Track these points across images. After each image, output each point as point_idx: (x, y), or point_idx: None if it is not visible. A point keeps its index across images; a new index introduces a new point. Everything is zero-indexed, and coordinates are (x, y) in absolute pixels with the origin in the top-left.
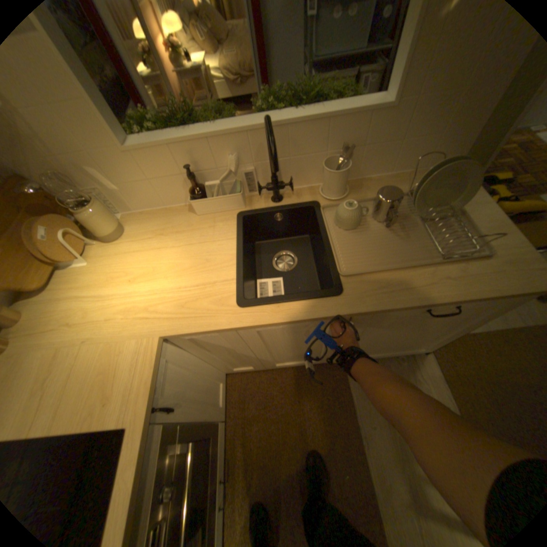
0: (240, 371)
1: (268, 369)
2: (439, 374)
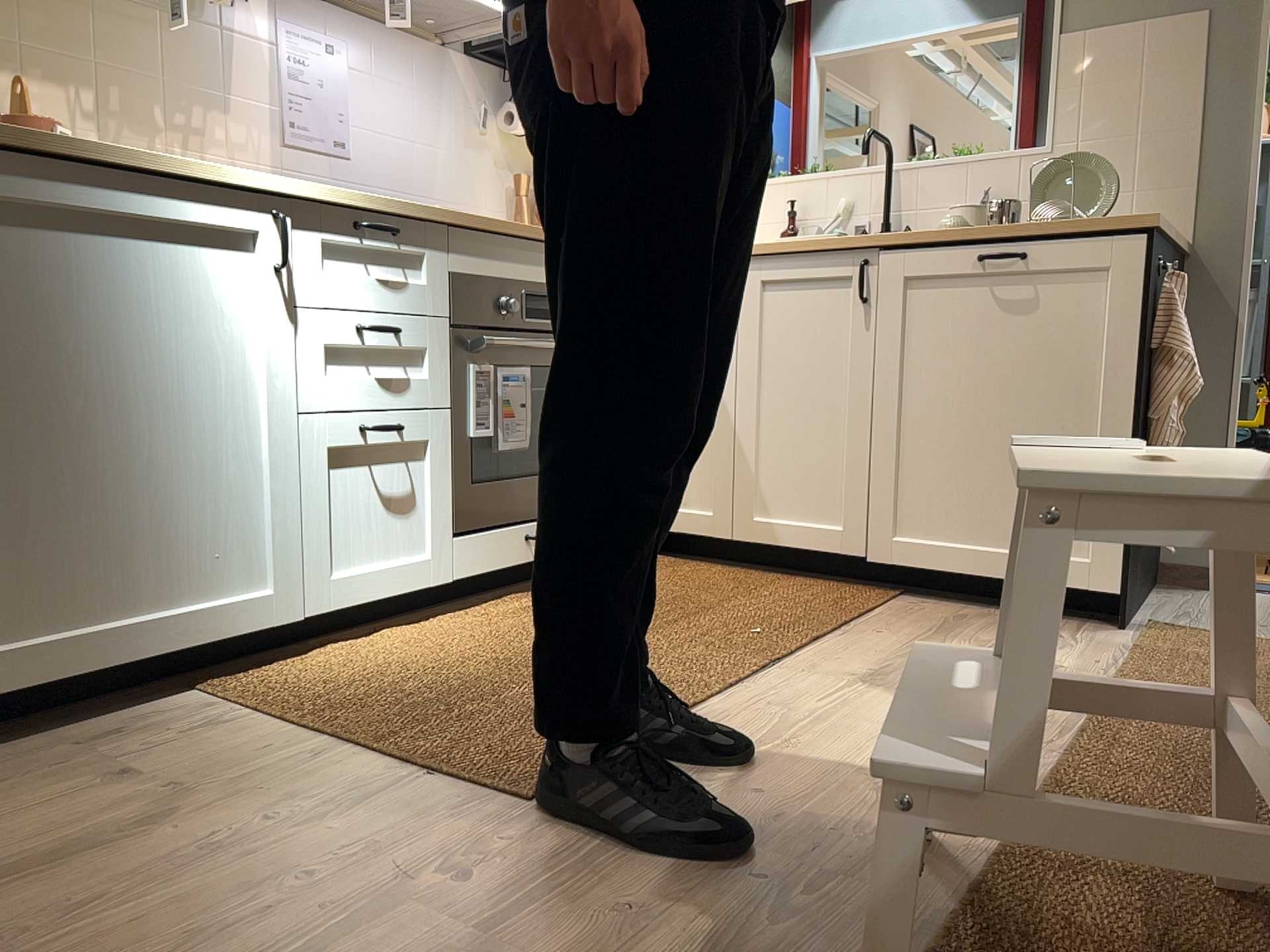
0: (687, 528)
1: (740, 535)
2: (1124, 641)
